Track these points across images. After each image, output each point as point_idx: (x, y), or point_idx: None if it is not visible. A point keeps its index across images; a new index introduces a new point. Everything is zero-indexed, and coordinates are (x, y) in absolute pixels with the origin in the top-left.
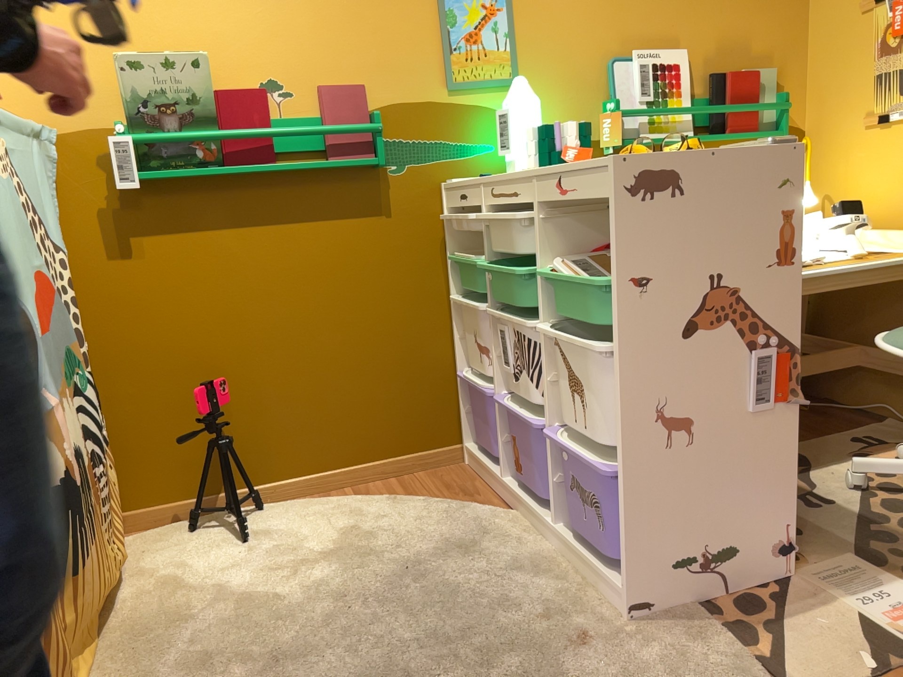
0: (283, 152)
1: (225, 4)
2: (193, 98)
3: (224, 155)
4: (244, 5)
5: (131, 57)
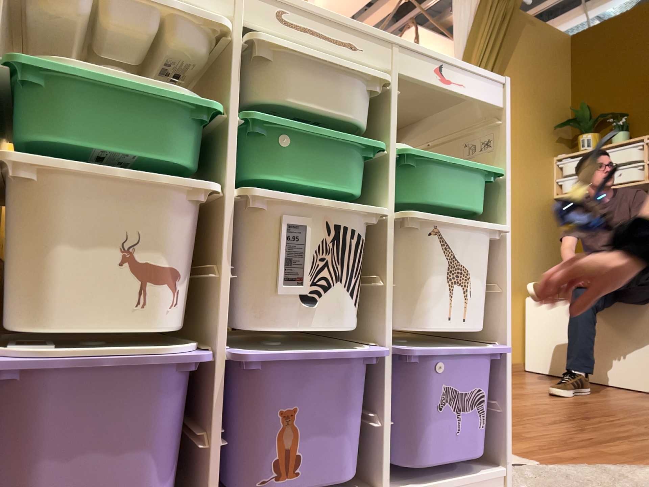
0: None
1: None
2: None
3: None
4: None
5: None
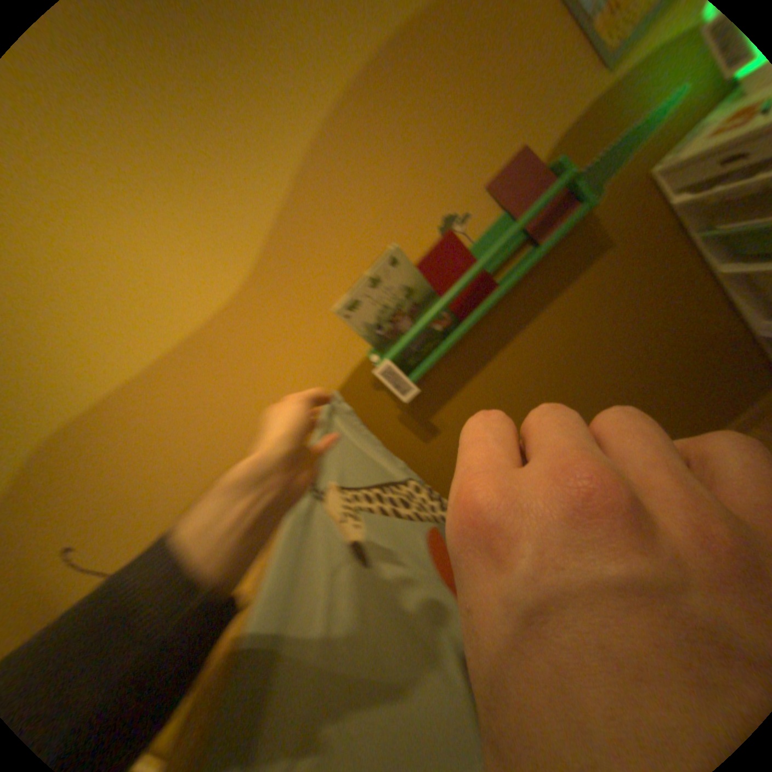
0: (491, 270)
1: (363, 186)
2: (405, 291)
3: (452, 313)
4: (377, 171)
5: (342, 301)
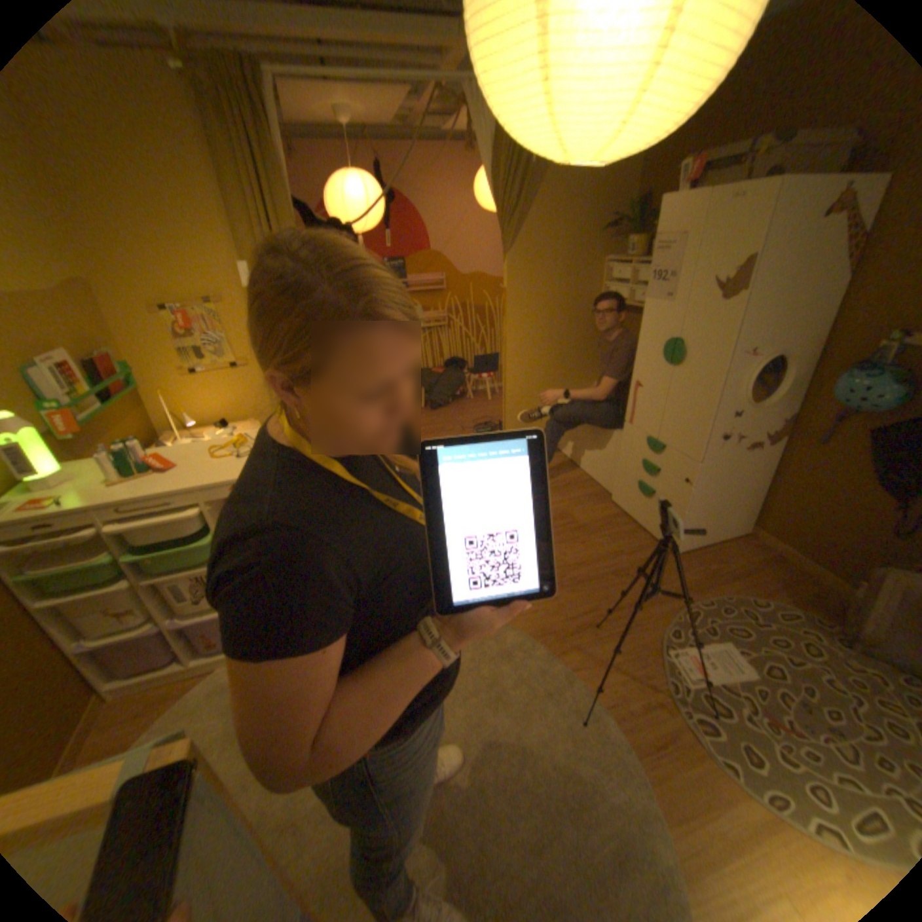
0: None
1: None
2: None
3: None
4: None
5: None
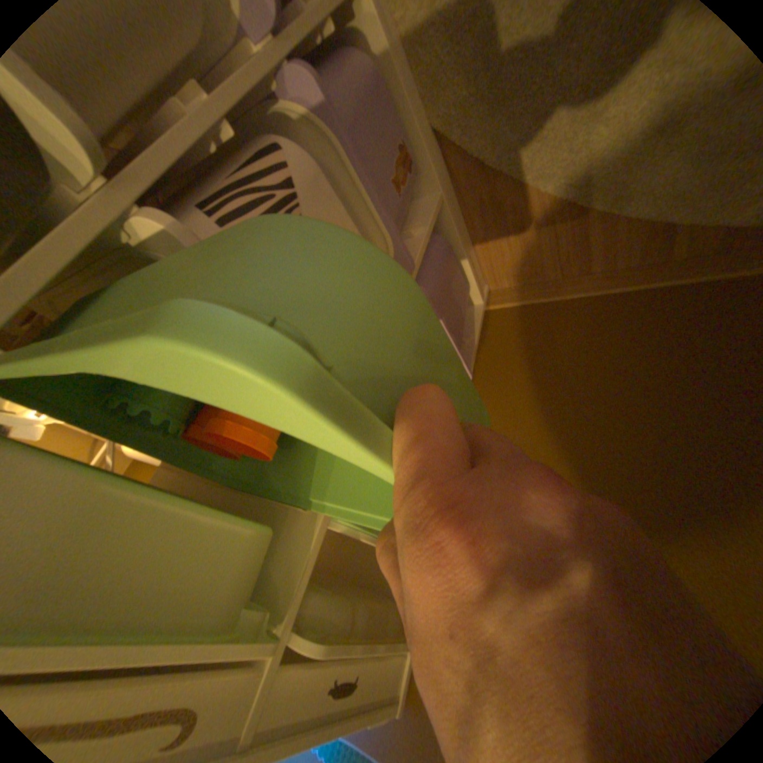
0: None
1: None
2: None
3: None
4: None
5: None
